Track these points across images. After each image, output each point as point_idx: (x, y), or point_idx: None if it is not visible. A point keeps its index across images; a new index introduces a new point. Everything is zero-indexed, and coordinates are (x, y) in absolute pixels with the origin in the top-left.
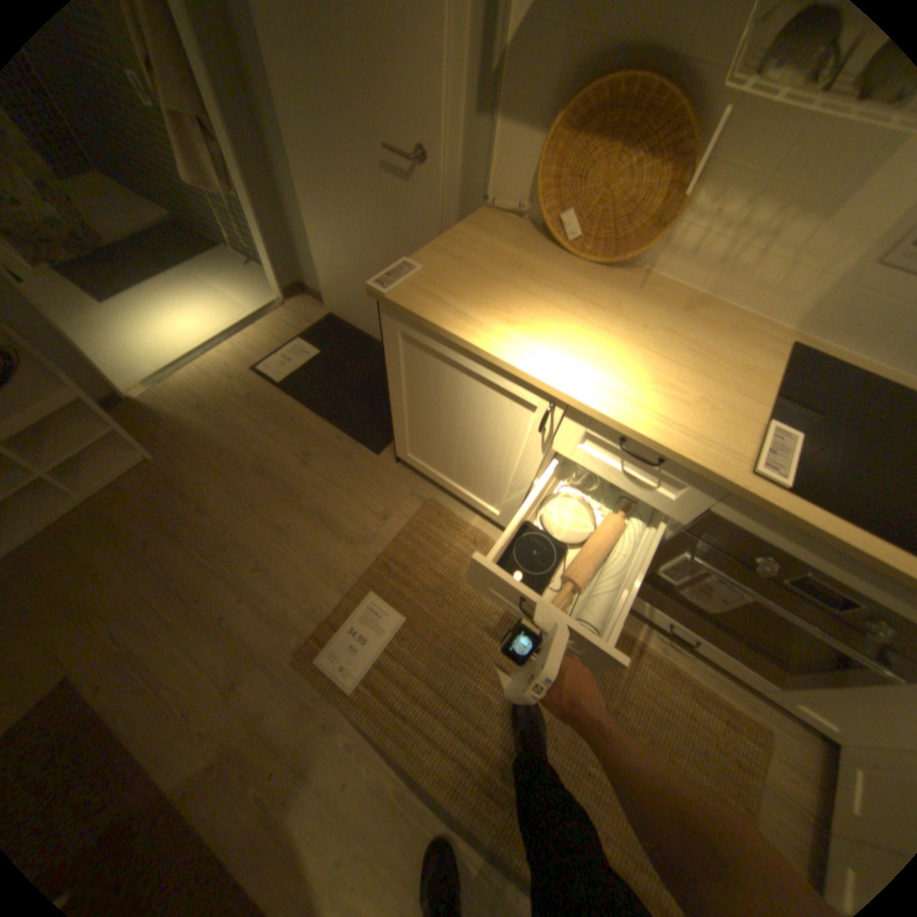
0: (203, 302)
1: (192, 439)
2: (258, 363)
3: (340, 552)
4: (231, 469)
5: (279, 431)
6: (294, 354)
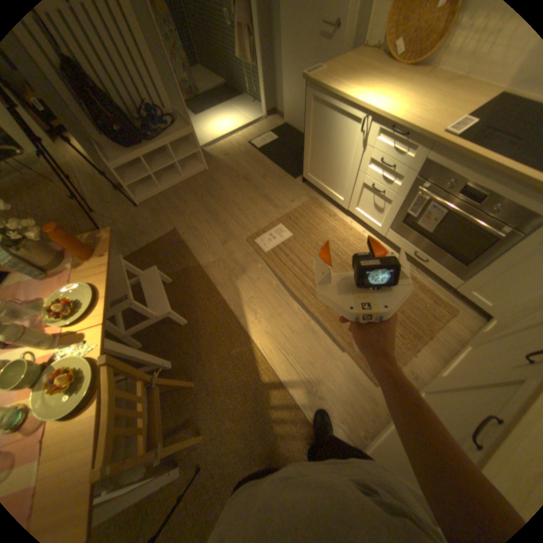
0: (233, 116)
1: (222, 165)
2: (252, 140)
3: (271, 209)
4: (235, 177)
5: (255, 166)
6: (267, 138)
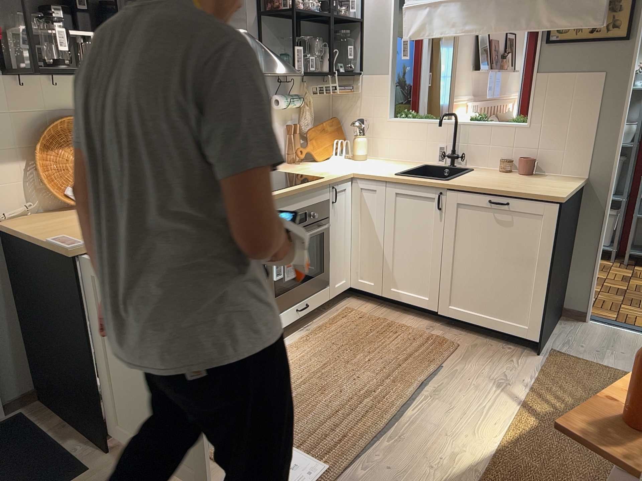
0: None
1: None
2: None
3: None
4: None
5: None
6: None
